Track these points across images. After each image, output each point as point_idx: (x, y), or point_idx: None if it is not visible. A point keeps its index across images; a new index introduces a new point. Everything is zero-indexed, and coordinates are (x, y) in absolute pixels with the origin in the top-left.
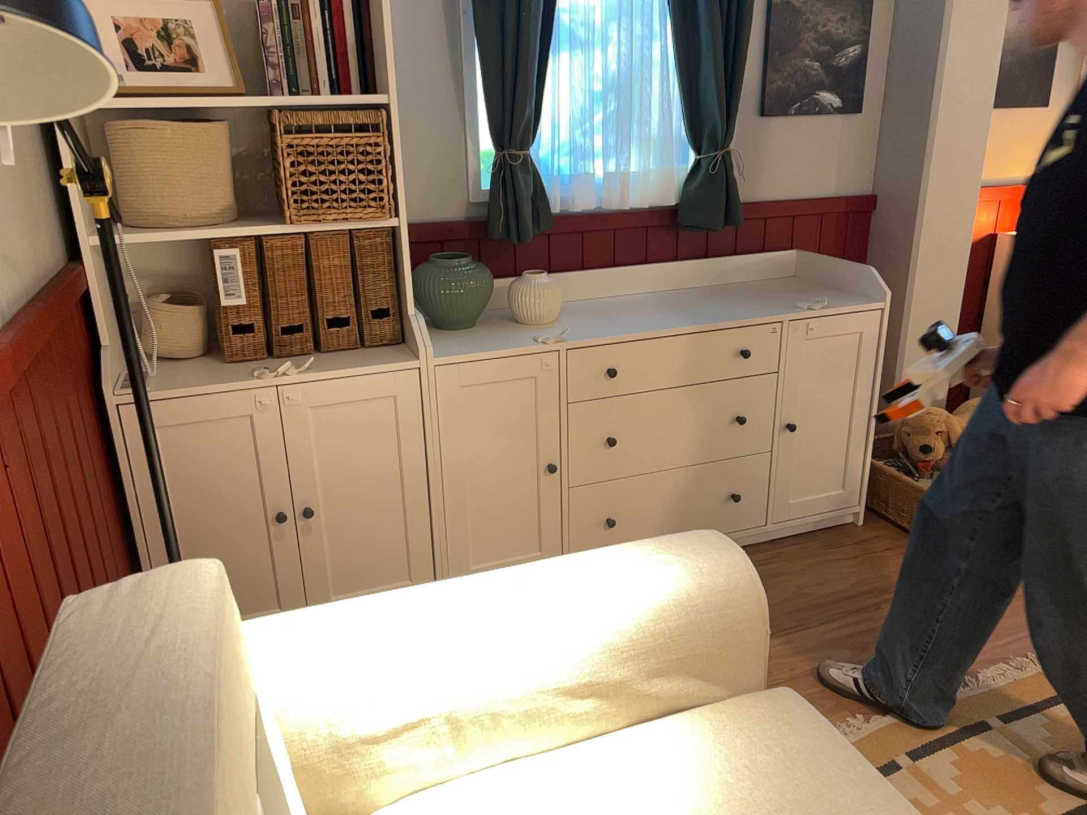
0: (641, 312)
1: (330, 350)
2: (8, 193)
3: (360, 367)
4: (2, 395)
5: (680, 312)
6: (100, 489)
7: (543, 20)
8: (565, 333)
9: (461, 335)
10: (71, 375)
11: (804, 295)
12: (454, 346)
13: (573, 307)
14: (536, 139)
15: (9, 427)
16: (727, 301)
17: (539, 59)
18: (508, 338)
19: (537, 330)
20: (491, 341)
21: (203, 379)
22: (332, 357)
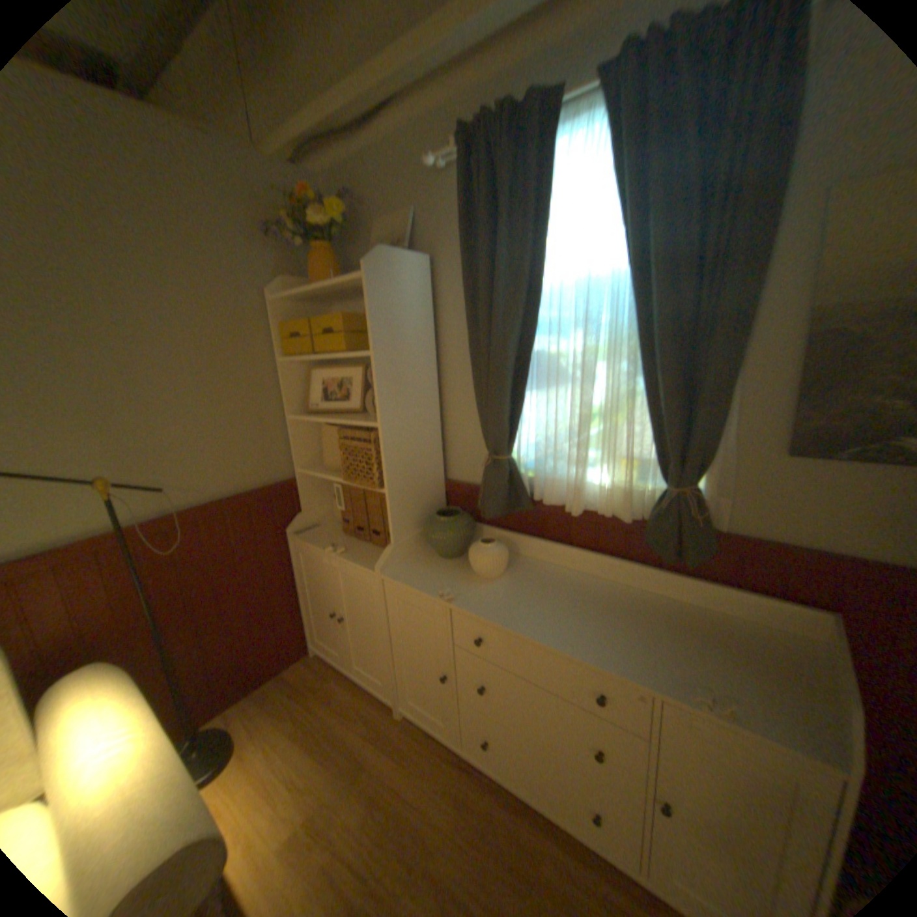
0: (563, 600)
1: (376, 543)
2: (215, 459)
3: (361, 561)
4: (133, 543)
5: (588, 618)
6: (267, 570)
7: (516, 365)
8: (457, 594)
9: (437, 561)
10: (254, 525)
11: (765, 676)
12: (412, 569)
13: (540, 569)
14: (526, 444)
15: (136, 554)
16: (660, 631)
17: (507, 394)
18: (441, 578)
19: (470, 579)
20: (432, 575)
21: (321, 537)
22: (371, 547)
